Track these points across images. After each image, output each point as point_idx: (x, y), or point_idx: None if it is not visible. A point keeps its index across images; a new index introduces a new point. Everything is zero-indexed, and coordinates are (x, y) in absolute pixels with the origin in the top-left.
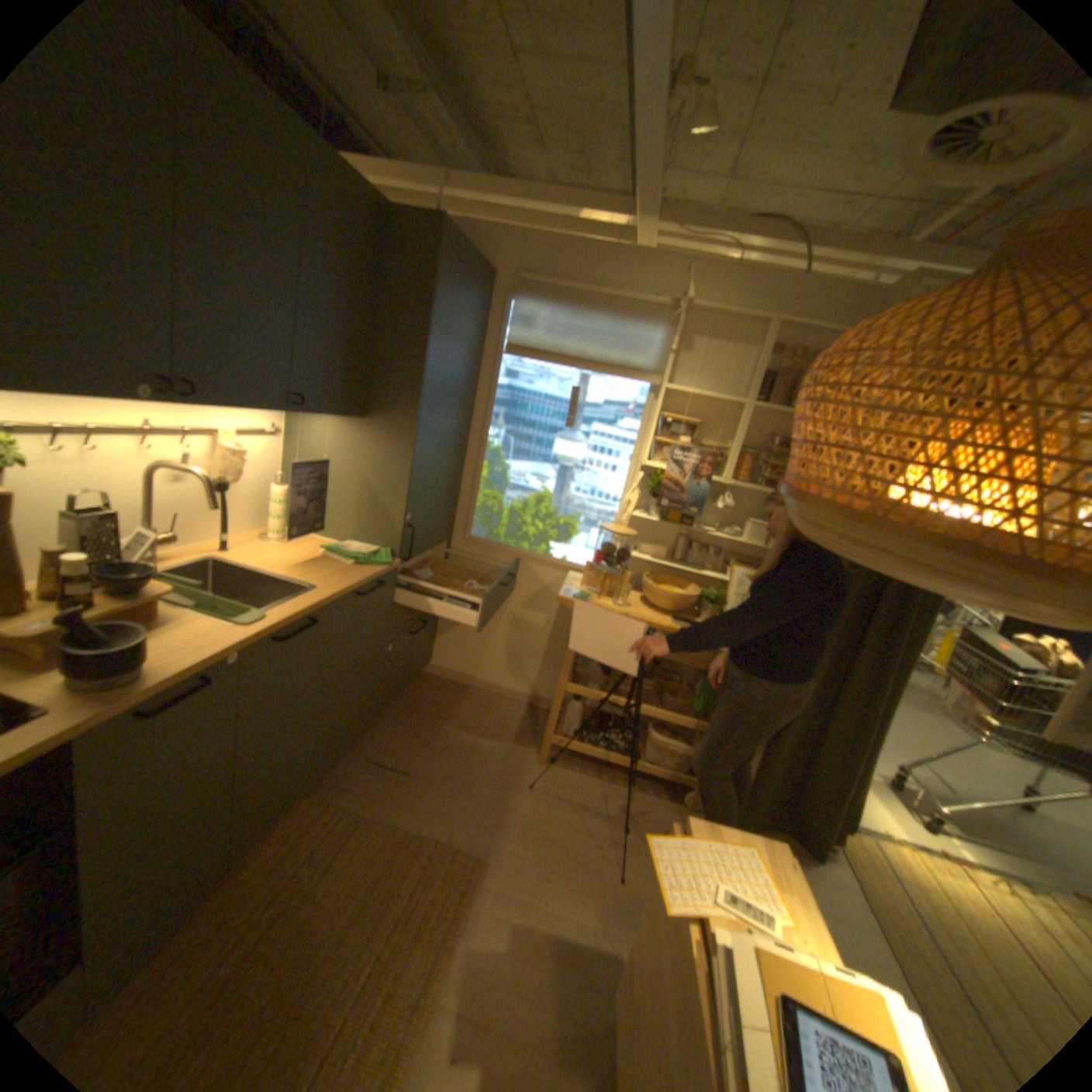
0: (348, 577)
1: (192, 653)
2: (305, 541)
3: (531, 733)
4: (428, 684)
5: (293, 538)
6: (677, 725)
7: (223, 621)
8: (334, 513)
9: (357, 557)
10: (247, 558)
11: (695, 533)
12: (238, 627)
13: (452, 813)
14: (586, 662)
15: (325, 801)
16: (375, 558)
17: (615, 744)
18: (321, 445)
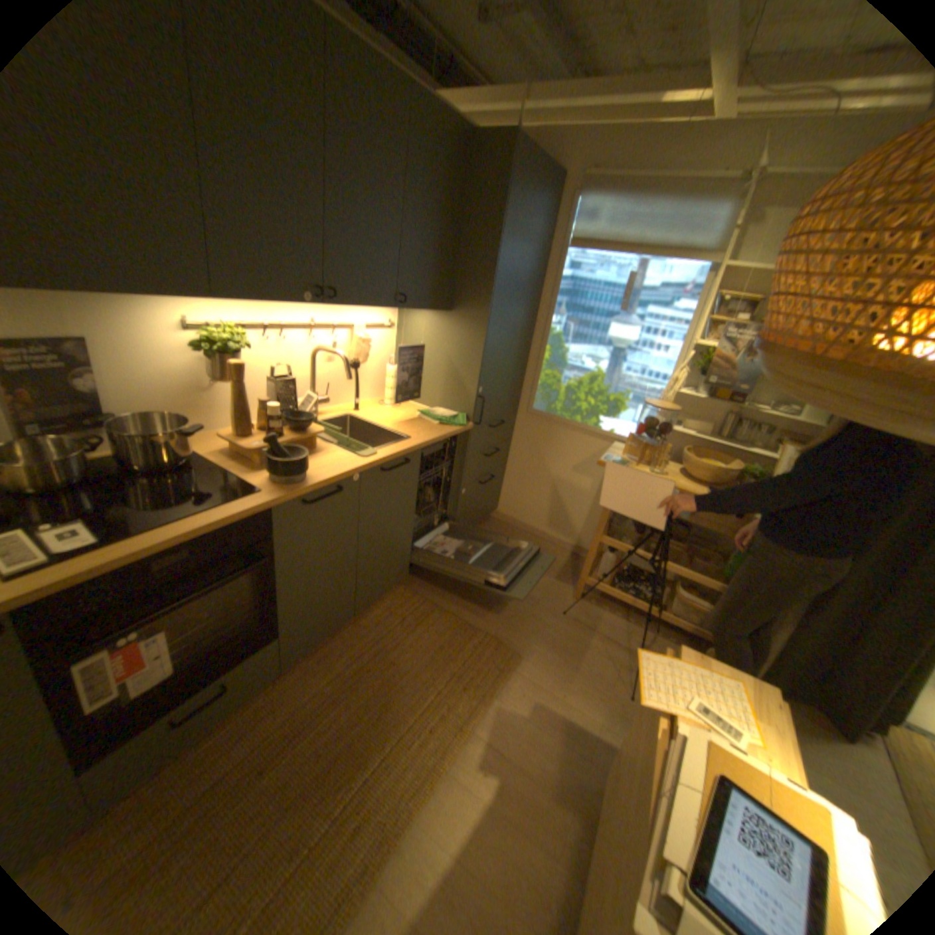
0: (433, 433)
1: (332, 470)
2: (407, 407)
3: (571, 574)
4: (493, 525)
5: (399, 404)
6: (704, 586)
7: (351, 454)
8: (427, 387)
9: (441, 419)
10: (369, 416)
11: (747, 411)
12: (359, 458)
13: (499, 617)
14: (622, 521)
15: (414, 590)
16: (454, 421)
17: (643, 594)
18: (419, 334)
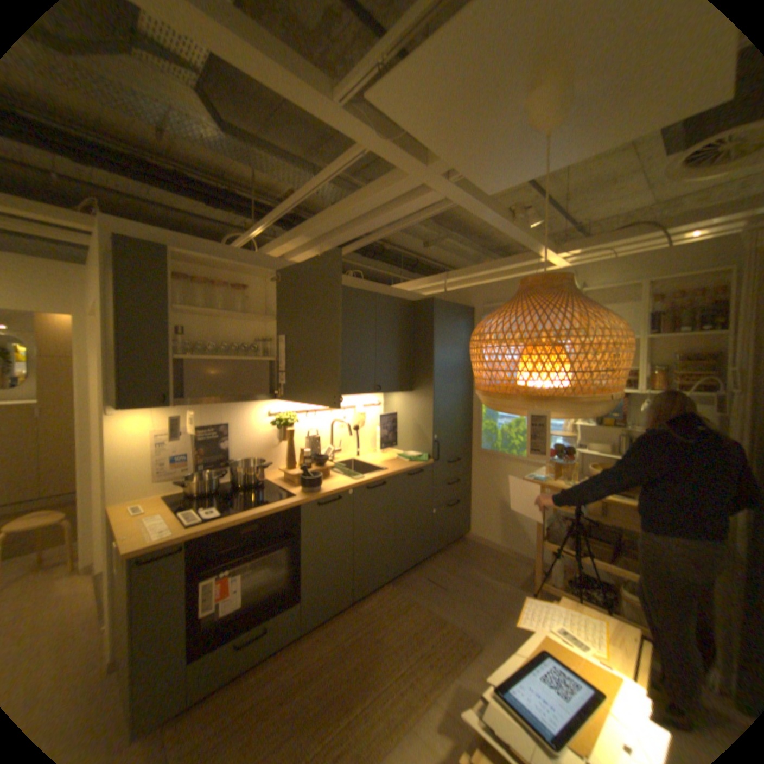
0: (403, 466)
1: (335, 486)
2: (391, 452)
3: (535, 585)
4: (468, 545)
5: (386, 451)
6: (639, 584)
7: (348, 478)
8: (403, 438)
9: (410, 458)
10: (365, 459)
11: (635, 433)
12: (352, 480)
13: (467, 616)
14: (561, 530)
15: (400, 590)
16: (419, 458)
17: (594, 598)
18: (395, 407)
